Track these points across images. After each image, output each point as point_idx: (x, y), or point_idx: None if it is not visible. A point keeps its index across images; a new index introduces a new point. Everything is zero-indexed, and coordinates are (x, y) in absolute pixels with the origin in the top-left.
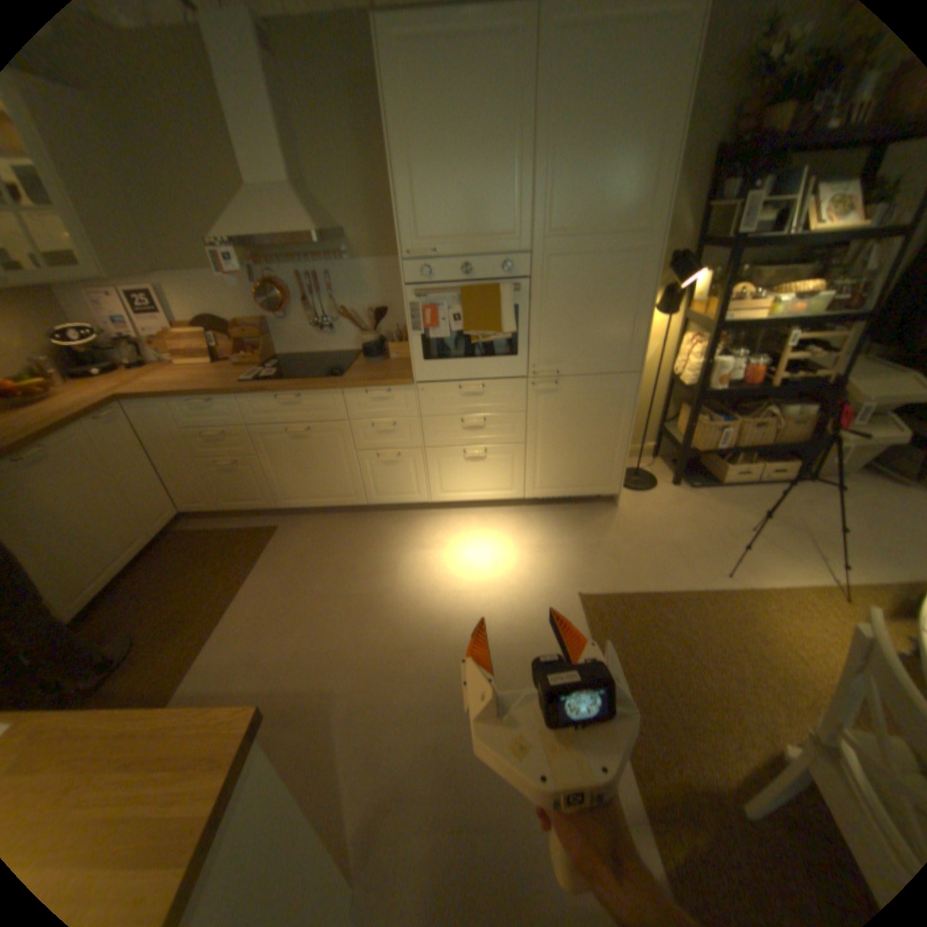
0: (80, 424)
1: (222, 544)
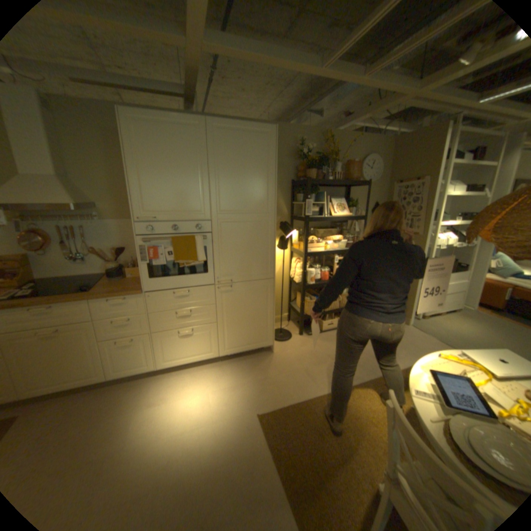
0: None
1: None
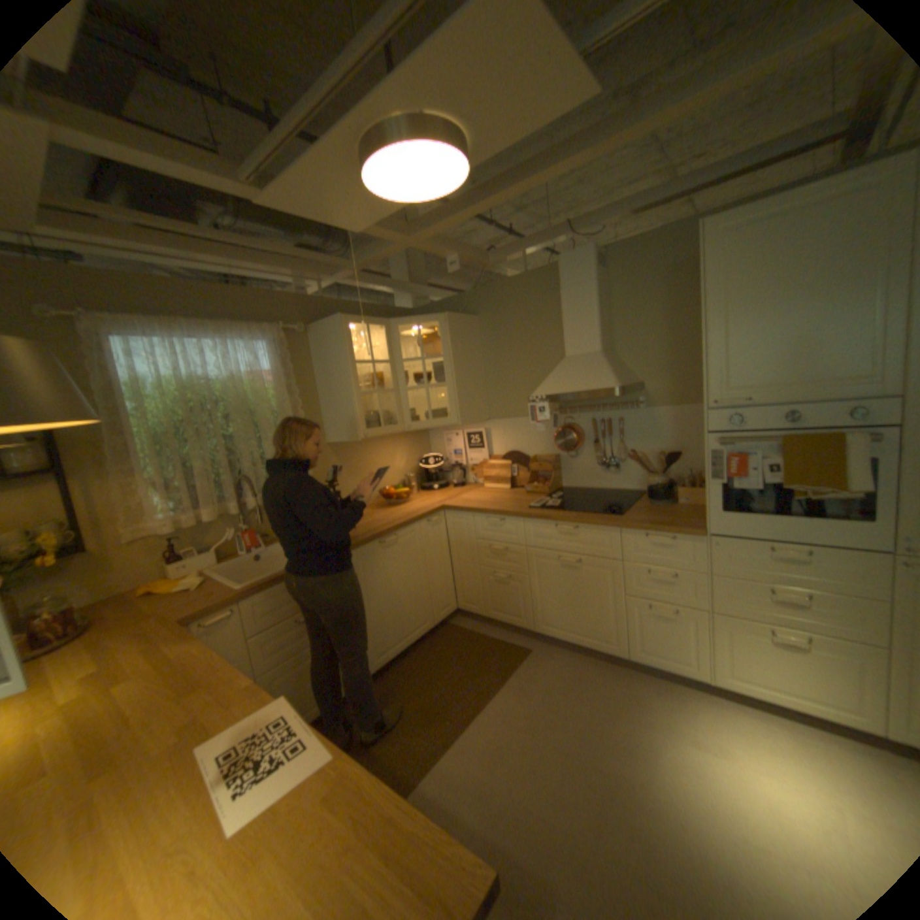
0: (419, 524)
1: (483, 652)
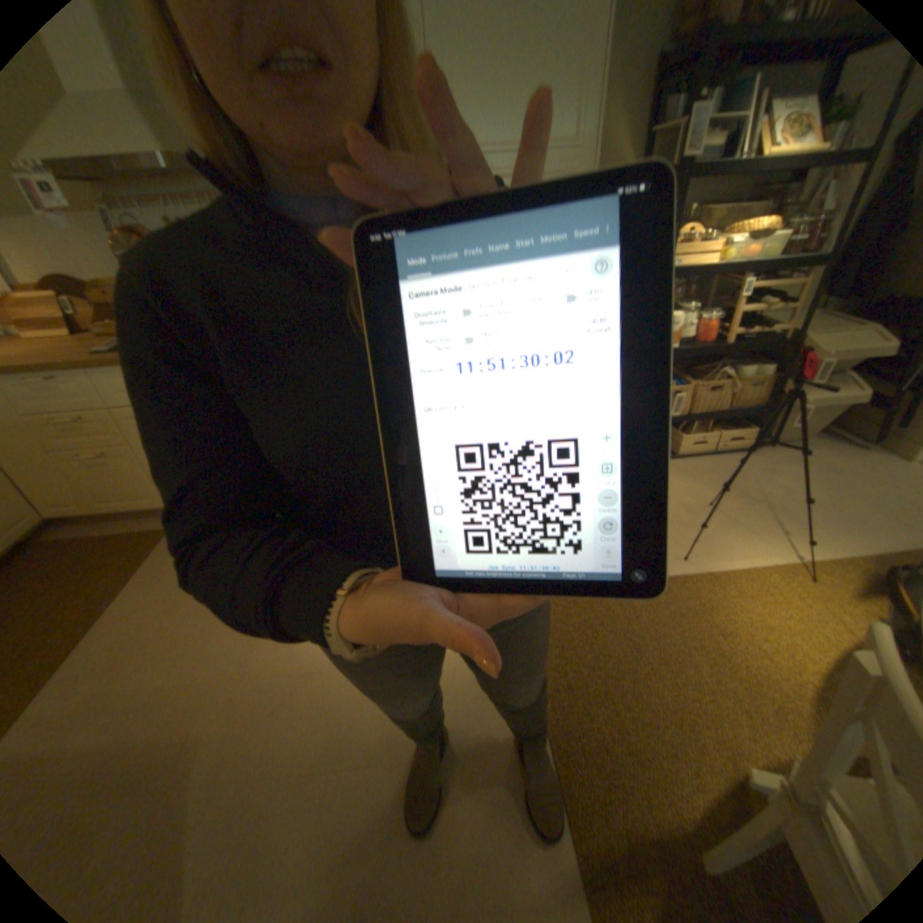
0: None
1: (96, 555)
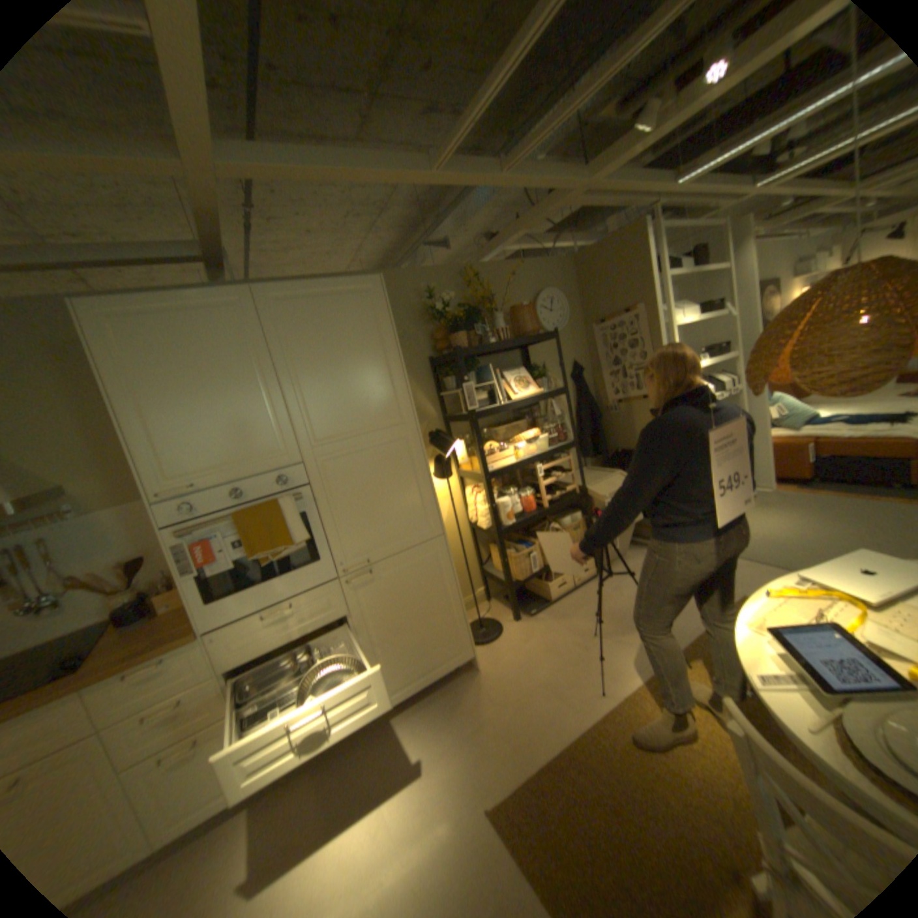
0: None
1: None
